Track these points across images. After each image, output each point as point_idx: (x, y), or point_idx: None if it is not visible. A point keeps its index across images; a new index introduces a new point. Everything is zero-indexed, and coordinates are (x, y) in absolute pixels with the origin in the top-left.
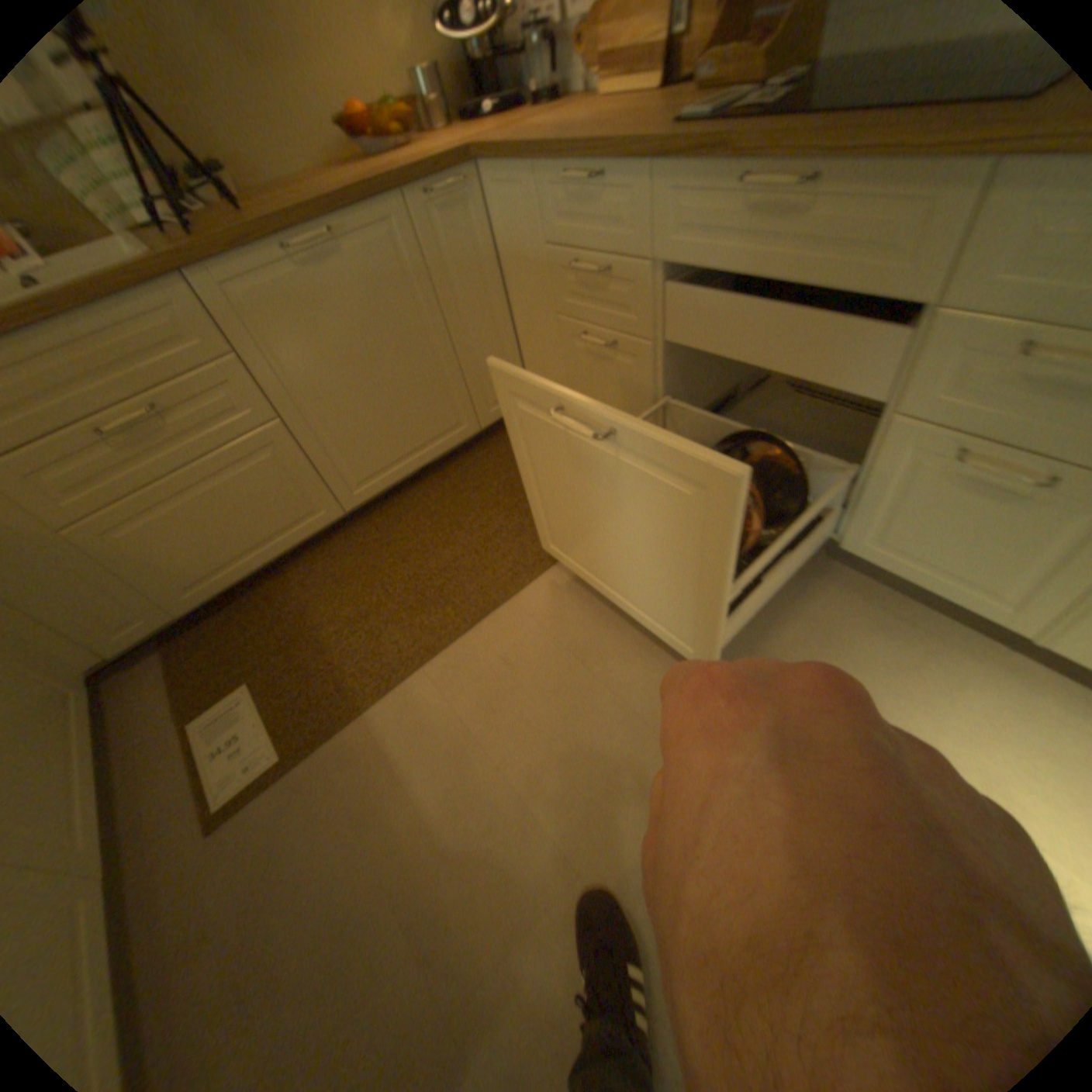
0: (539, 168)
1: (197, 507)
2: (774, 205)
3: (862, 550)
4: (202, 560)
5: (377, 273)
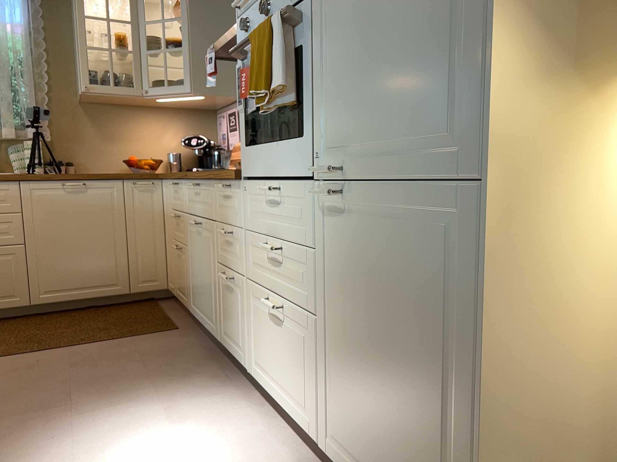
0: (170, 182)
1: None
2: (197, 193)
3: (223, 340)
4: None
5: (99, 205)
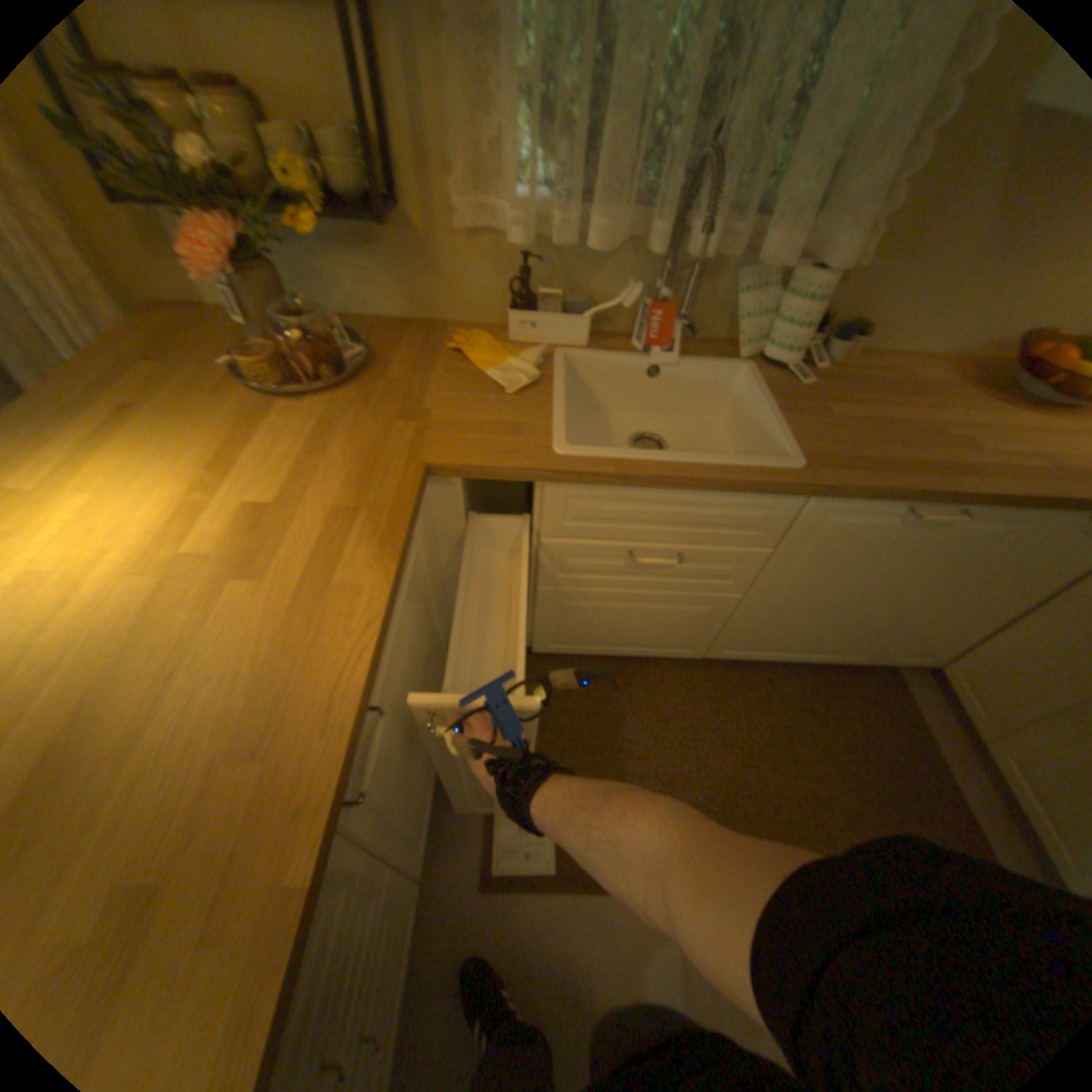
0: None
1: (624, 613)
2: None
3: None
4: (587, 637)
5: (956, 552)
